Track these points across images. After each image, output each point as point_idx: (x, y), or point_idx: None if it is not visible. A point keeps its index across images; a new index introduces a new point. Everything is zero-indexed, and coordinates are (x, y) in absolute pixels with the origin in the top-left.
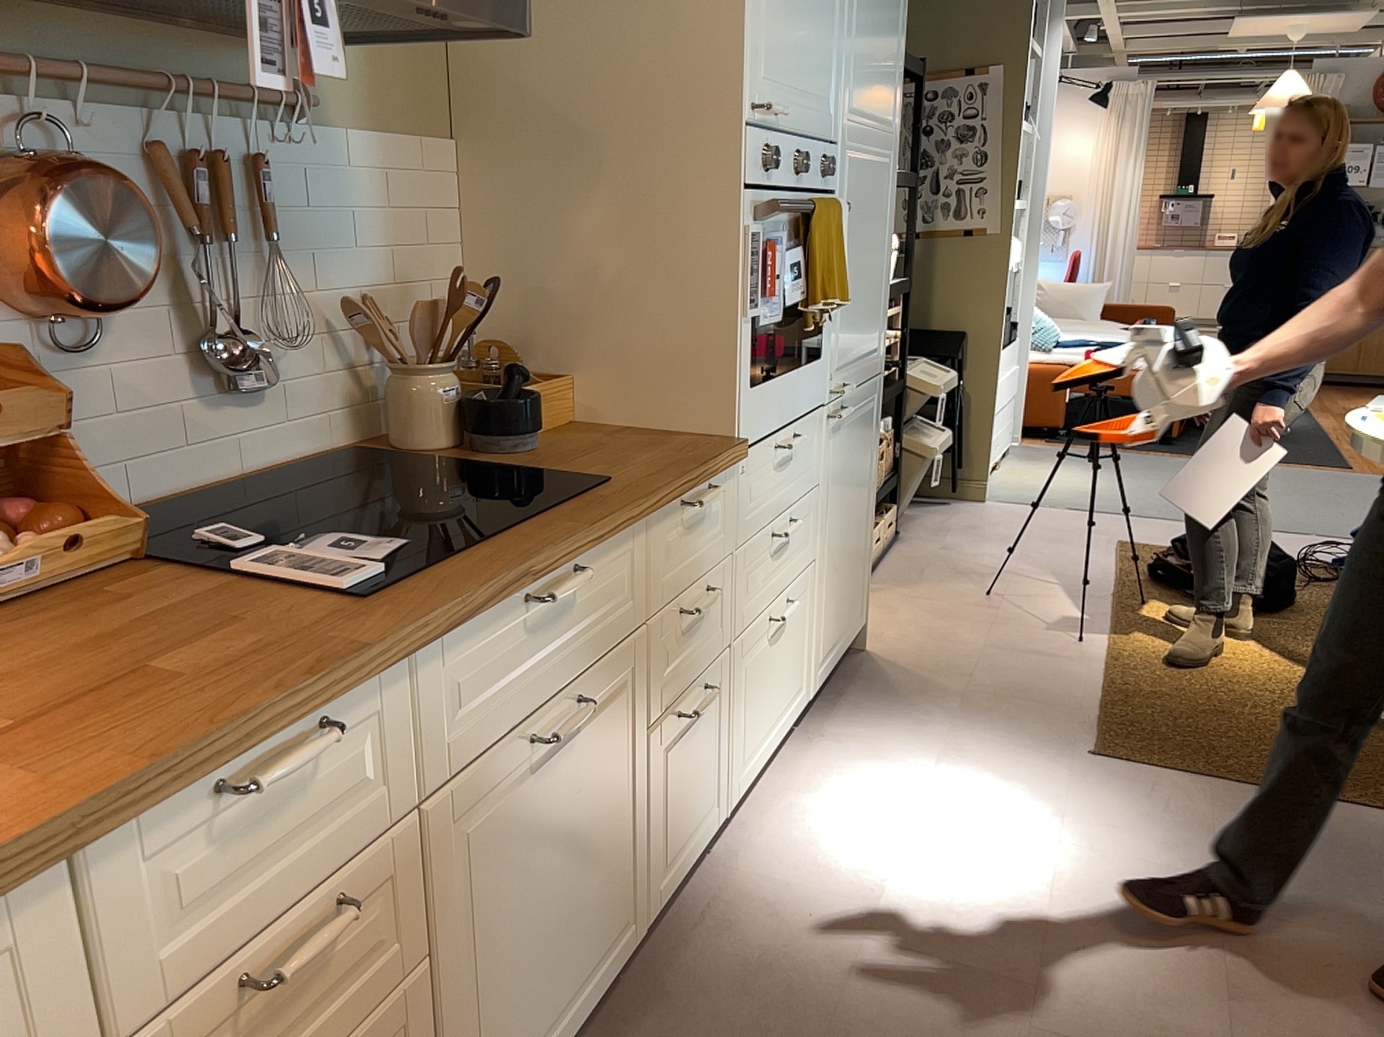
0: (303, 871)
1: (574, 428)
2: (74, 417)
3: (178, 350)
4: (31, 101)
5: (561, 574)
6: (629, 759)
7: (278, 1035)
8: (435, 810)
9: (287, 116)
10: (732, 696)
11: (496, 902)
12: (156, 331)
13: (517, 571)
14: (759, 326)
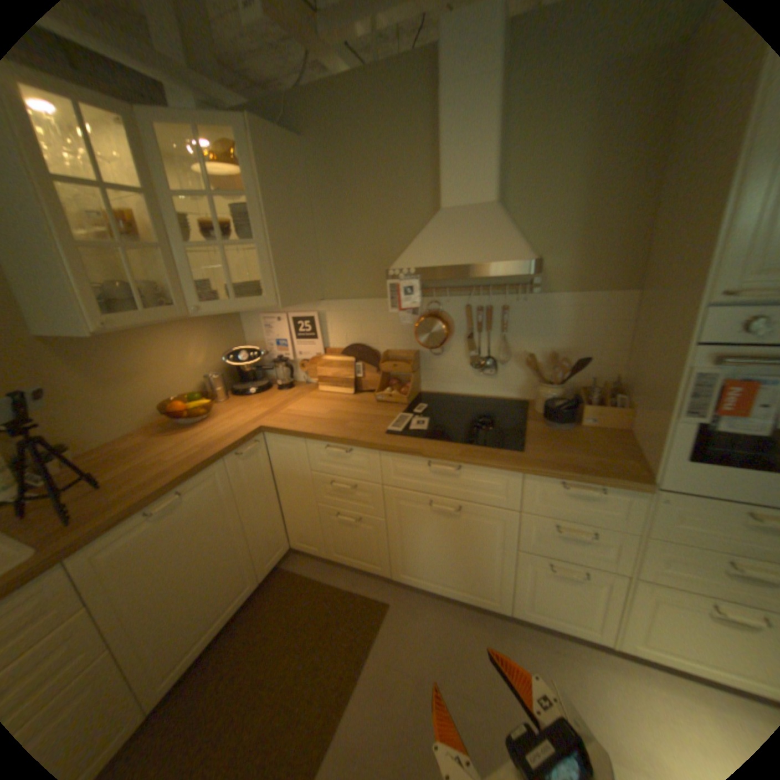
0: (350, 474)
1: (616, 433)
2: (437, 369)
3: (467, 359)
4: (435, 298)
5: (454, 464)
6: (503, 551)
7: (344, 497)
8: (390, 490)
9: (527, 290)
10: (634, 604)
11: (415, 530)
12: (462, 353)
13: (420, 451)
14: (717, 430)
